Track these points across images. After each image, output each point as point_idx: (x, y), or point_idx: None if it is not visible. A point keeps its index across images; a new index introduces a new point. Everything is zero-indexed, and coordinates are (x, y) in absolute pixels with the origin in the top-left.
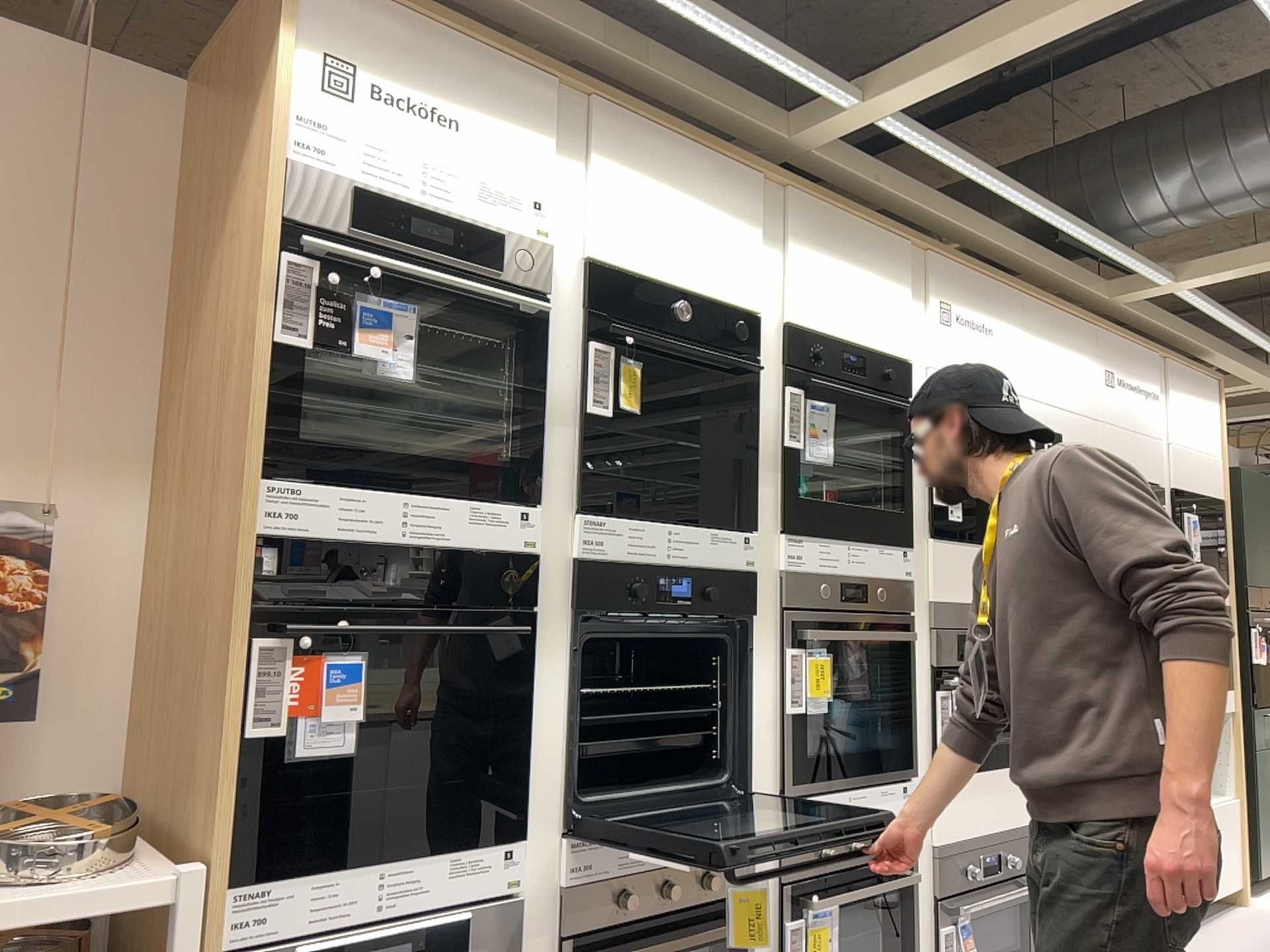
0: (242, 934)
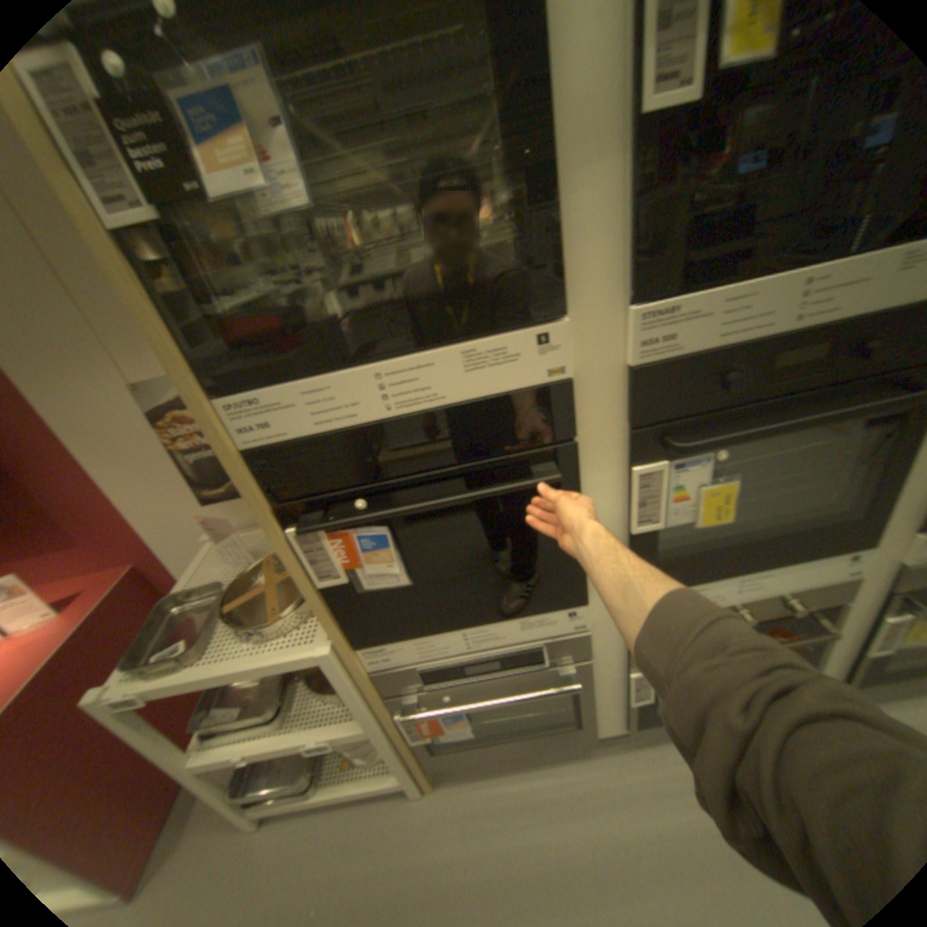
0: (371, 668)
